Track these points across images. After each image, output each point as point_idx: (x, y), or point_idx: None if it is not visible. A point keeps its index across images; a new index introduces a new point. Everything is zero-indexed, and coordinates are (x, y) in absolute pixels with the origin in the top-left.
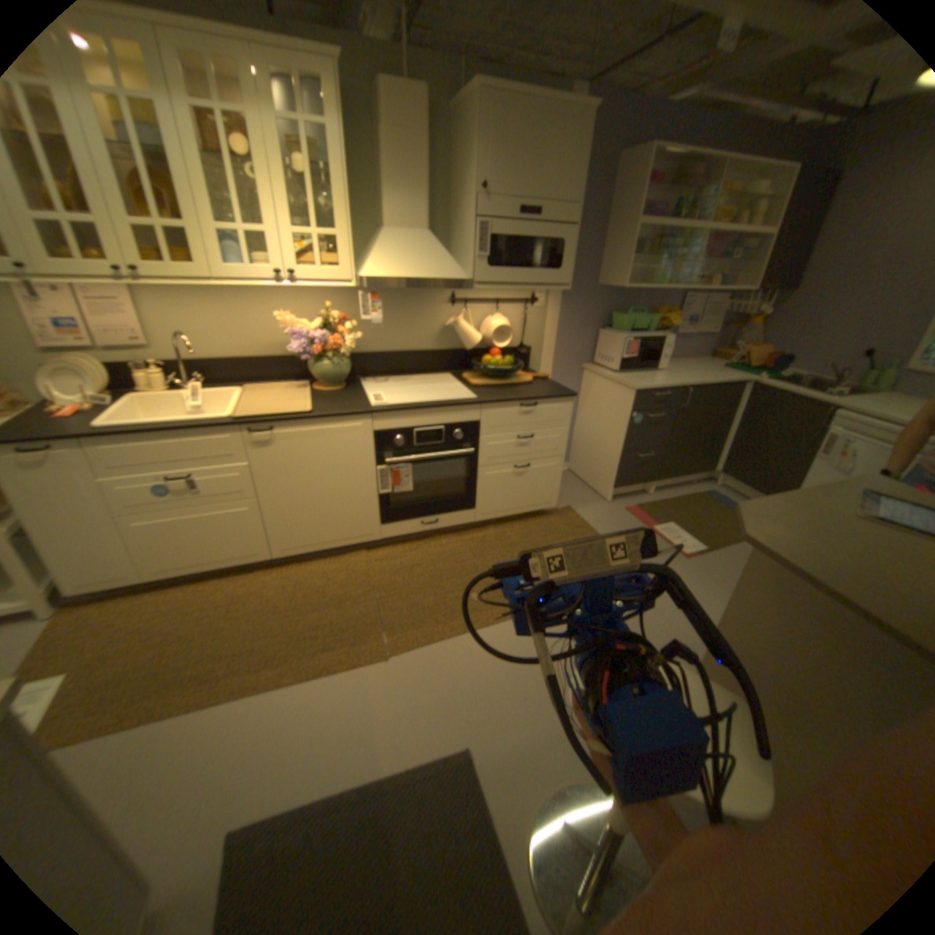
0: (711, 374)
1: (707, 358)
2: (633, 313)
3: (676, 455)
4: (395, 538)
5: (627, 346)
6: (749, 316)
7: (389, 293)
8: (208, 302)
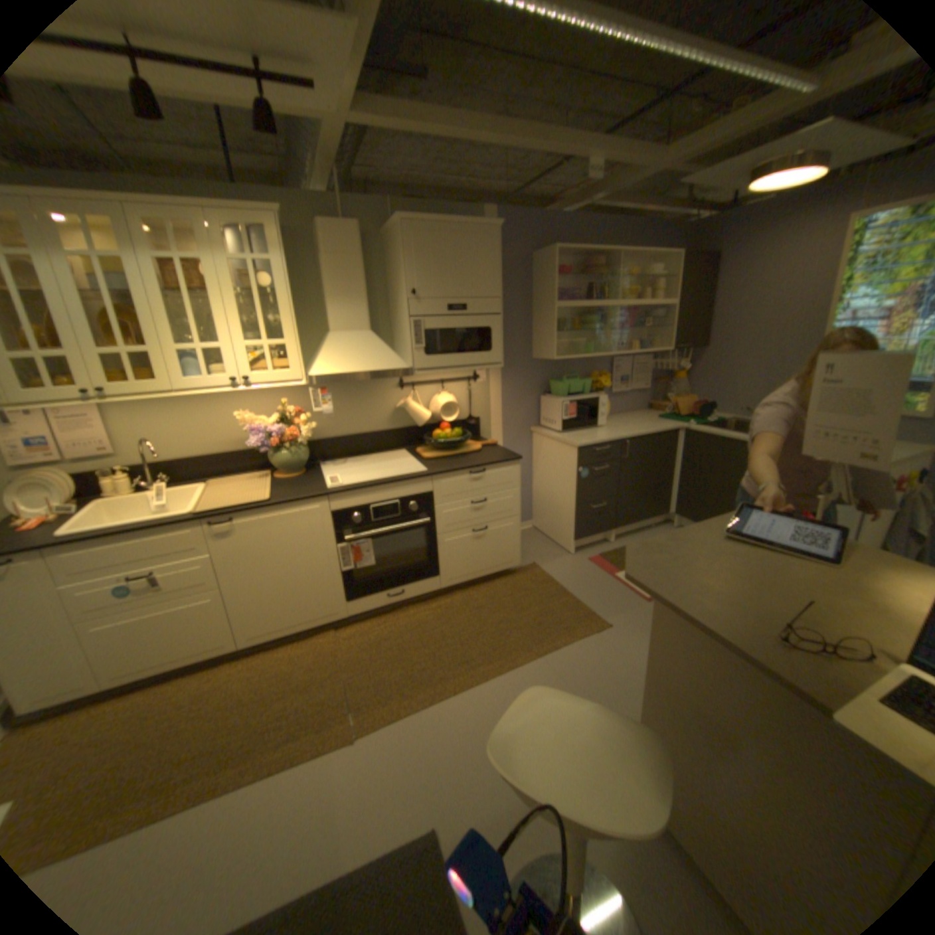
0: (645, 426)
1: (644, 411)
2: (567, 379)
3: (626, 503)
4: (360, 615)
5: (564, 409)
6: (674, 371)
7: (340, 385)
8: (169, 409)
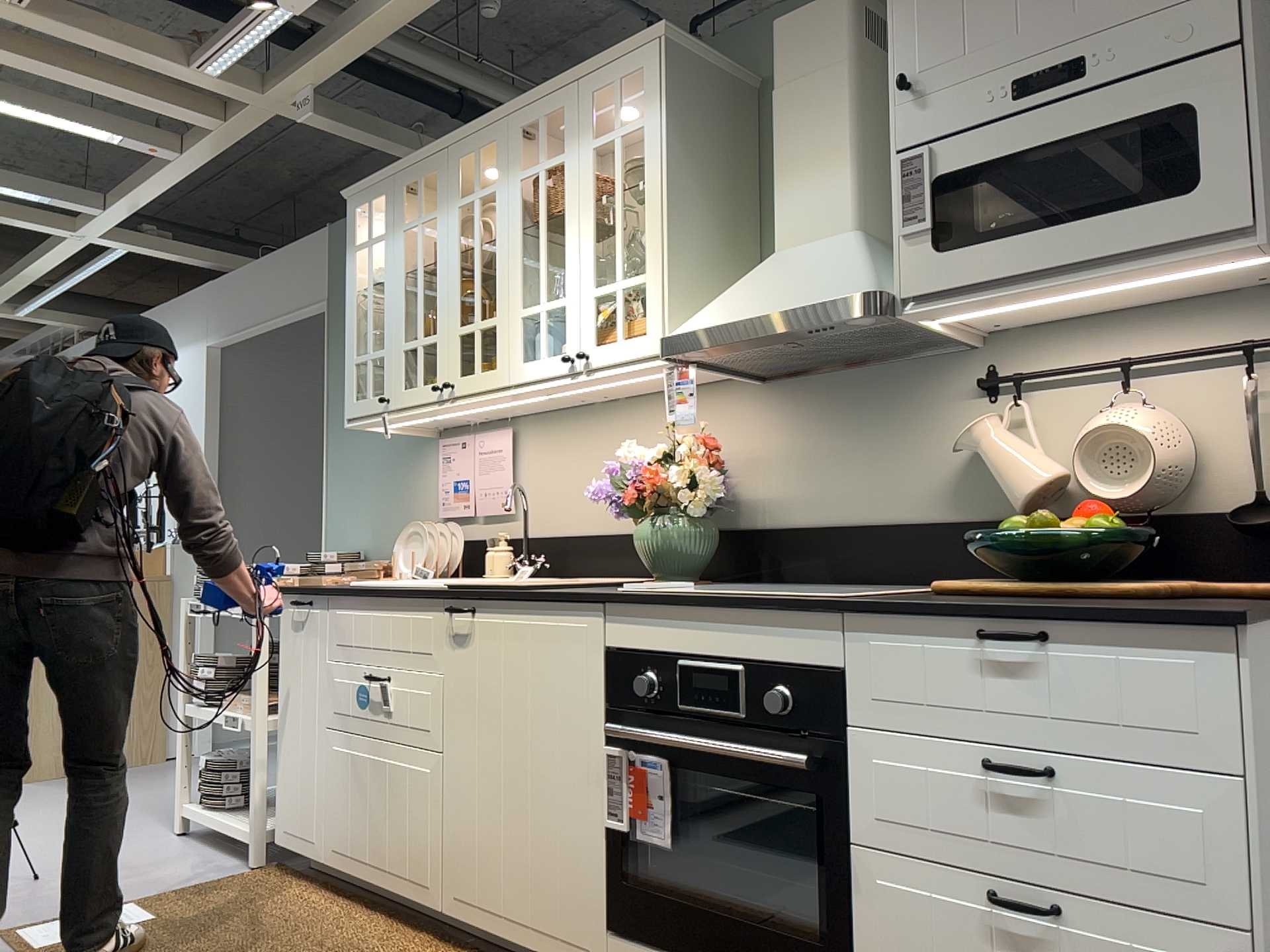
0: None
1: None
2: None
3: None
4: None
5: None
6: None
7: (830, 389)
8: (576, 442)
